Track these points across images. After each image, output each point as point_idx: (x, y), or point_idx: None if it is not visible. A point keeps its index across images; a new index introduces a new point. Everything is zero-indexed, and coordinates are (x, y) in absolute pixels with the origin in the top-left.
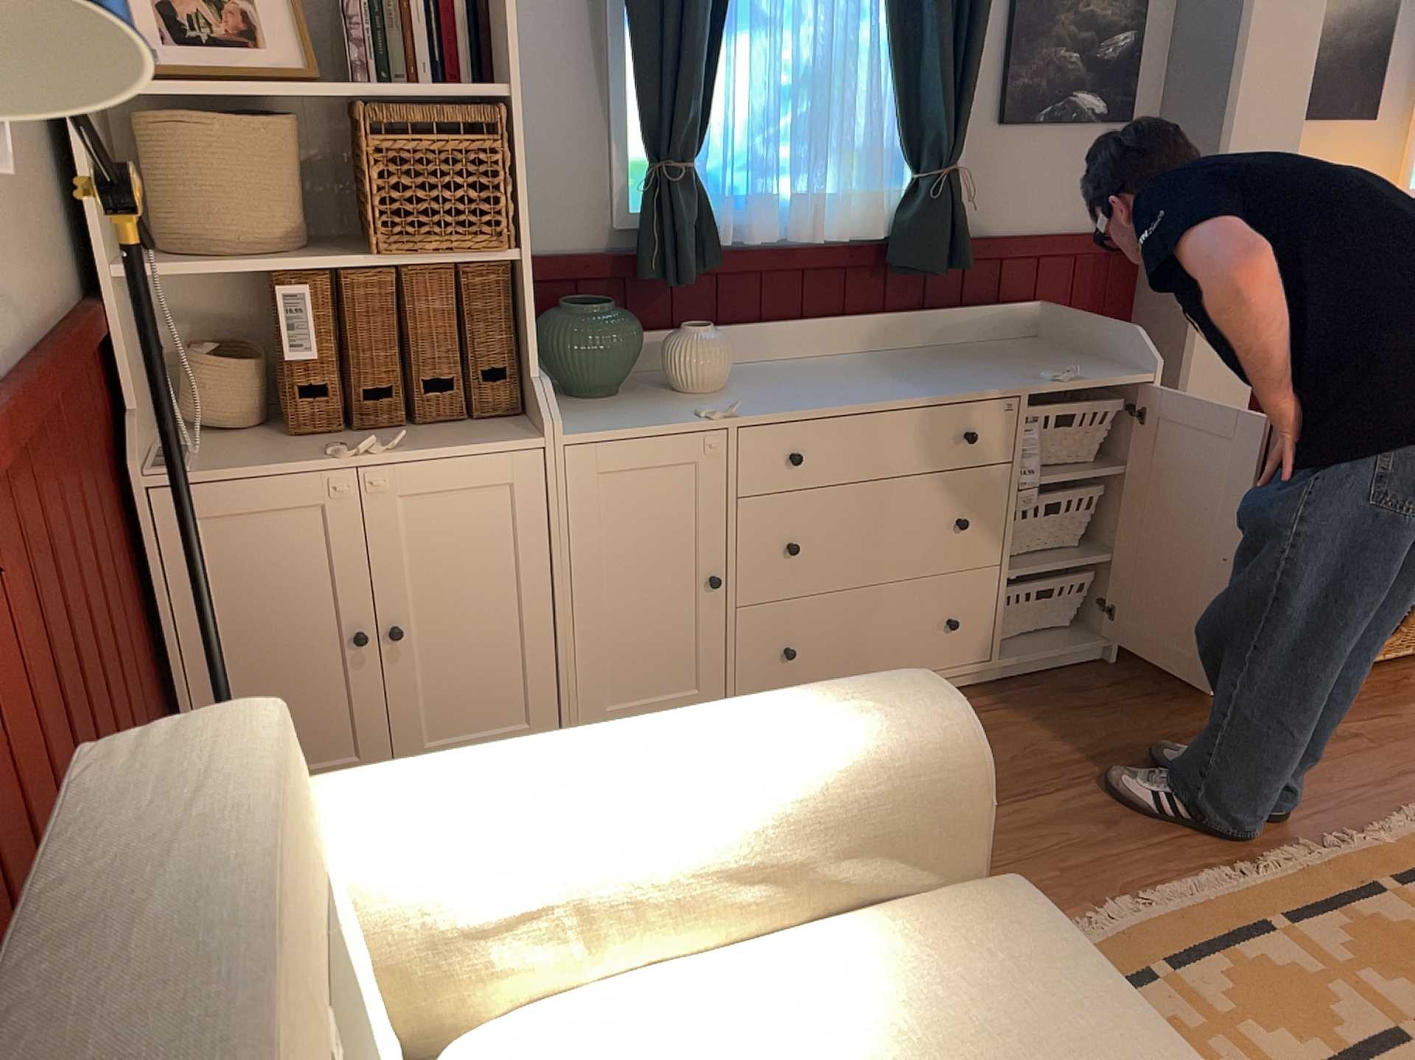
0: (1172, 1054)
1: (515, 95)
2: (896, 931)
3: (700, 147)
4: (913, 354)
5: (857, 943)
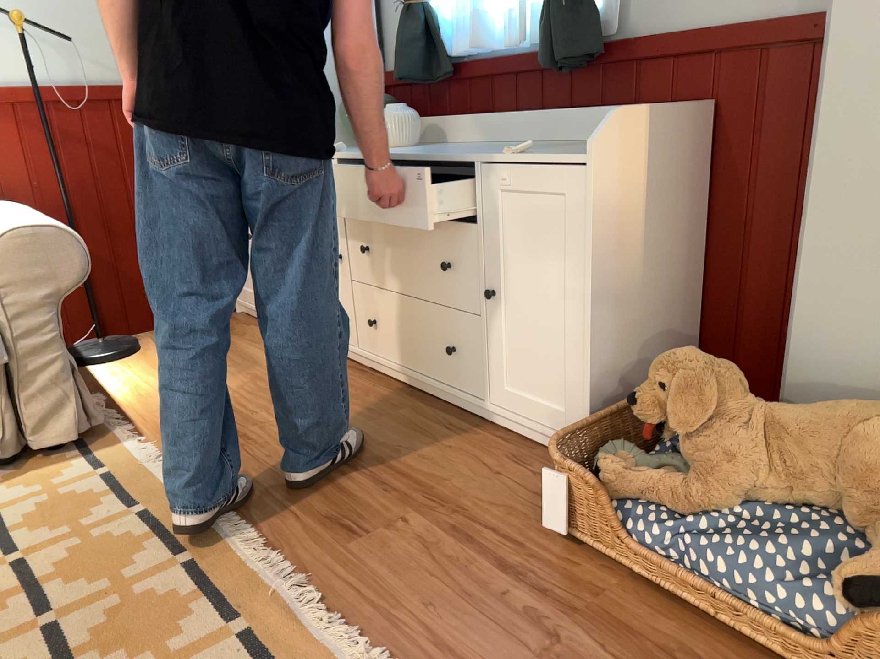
0: None
1: None
2: None
3: None
4: (560, 143)
5: None
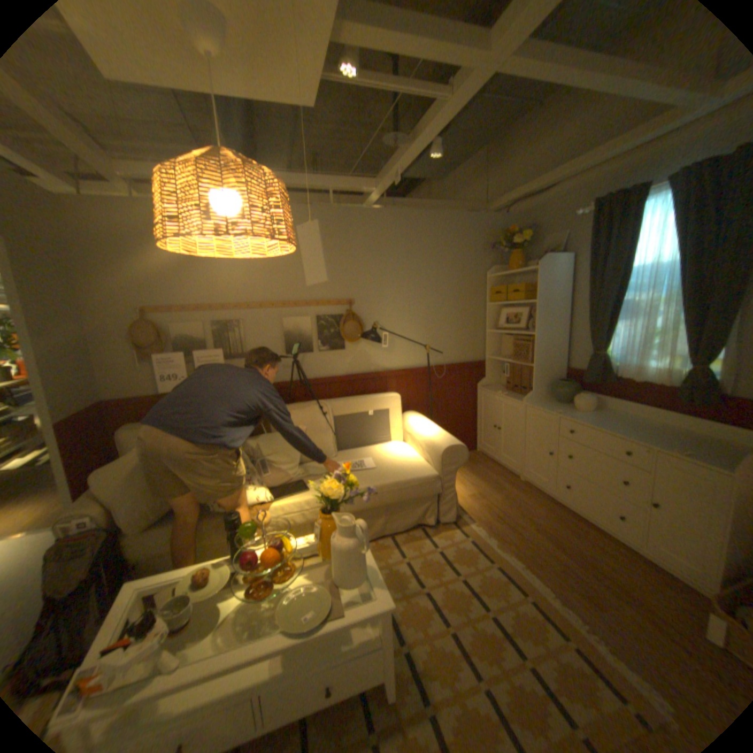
0: (400, 480)
1: (540, 334)
2: (422, 463)
3: (614, 348)
4: (688, 433)
5: (419, 461)
